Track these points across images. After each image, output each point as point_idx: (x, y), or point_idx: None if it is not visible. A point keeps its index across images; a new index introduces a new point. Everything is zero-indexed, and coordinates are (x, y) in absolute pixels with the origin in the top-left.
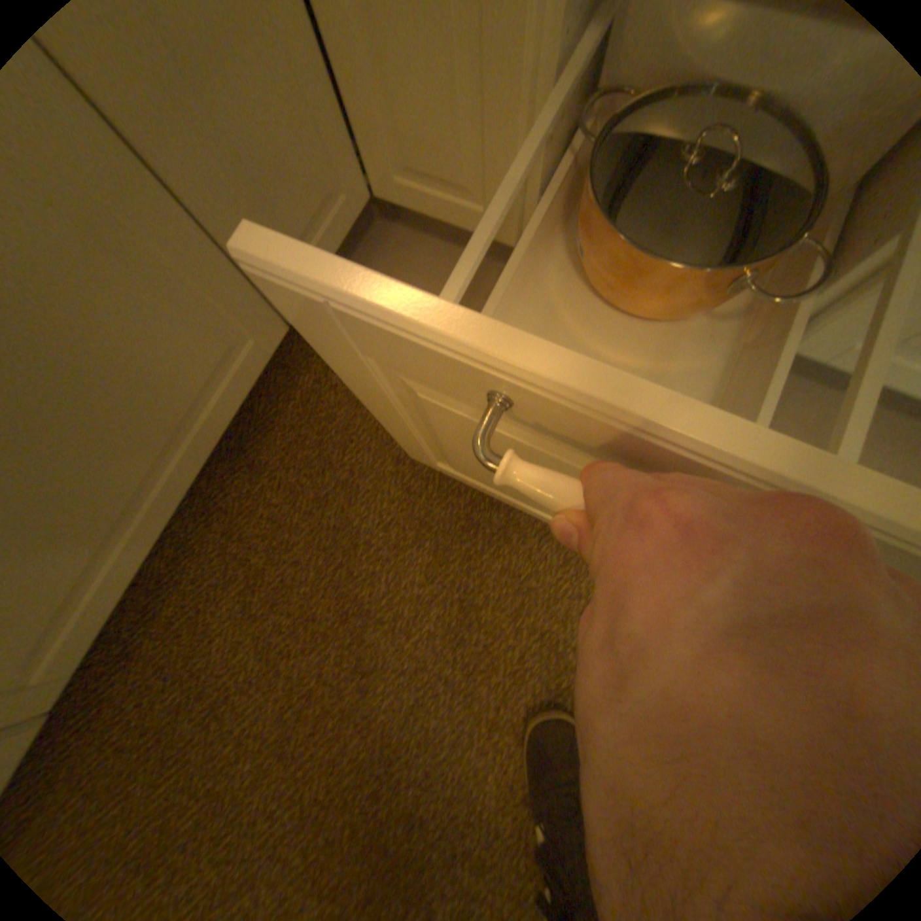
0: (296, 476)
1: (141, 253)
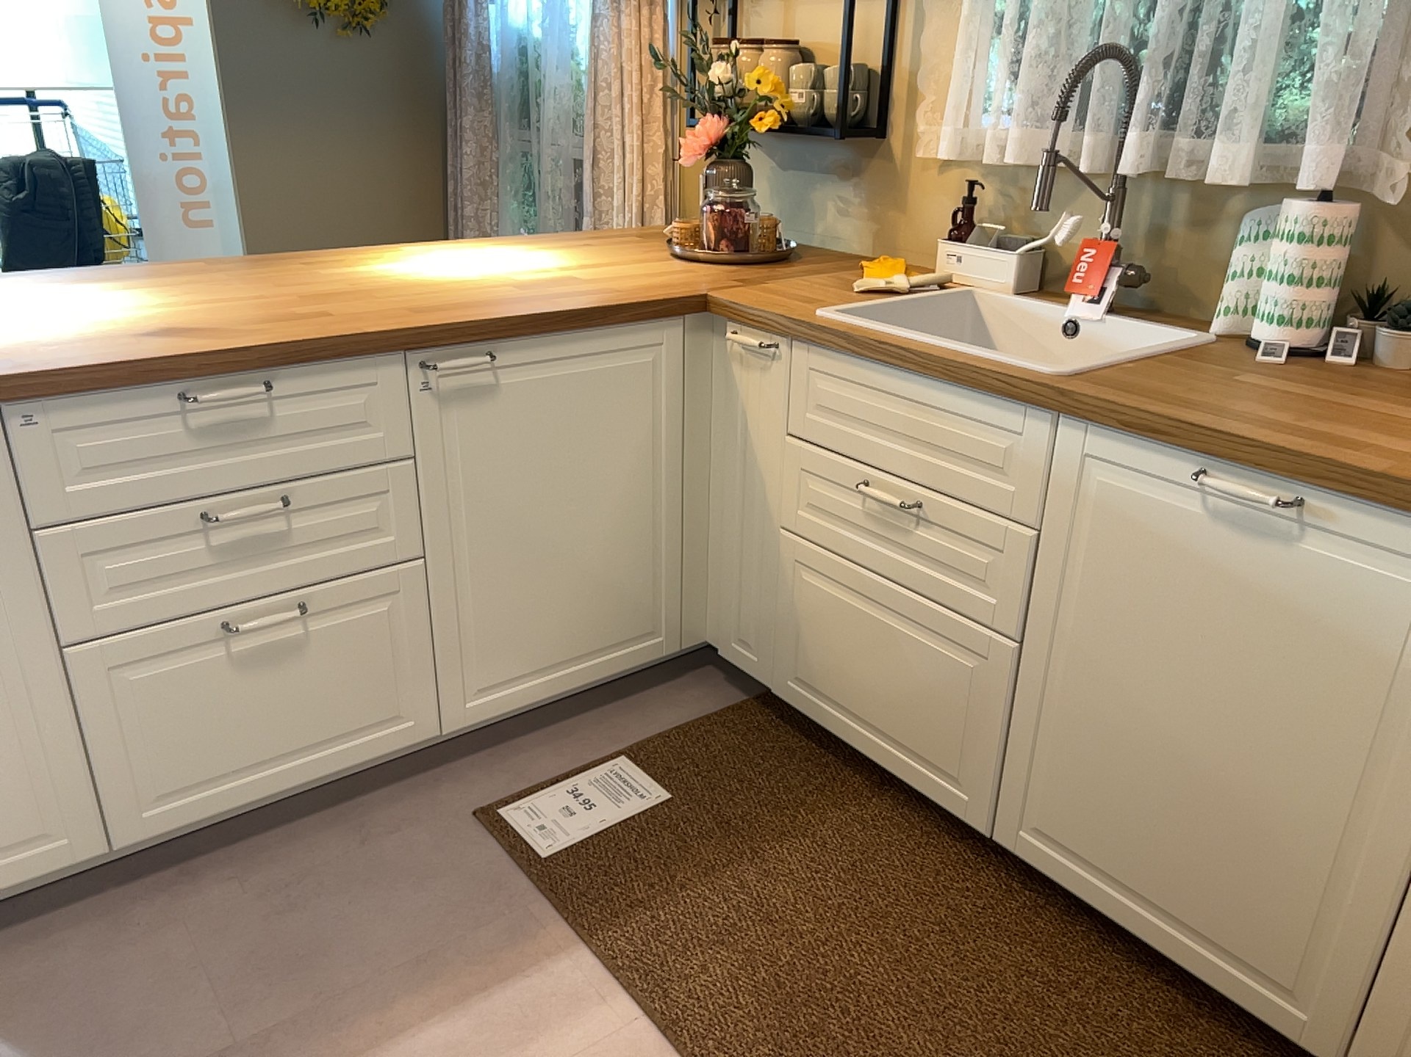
0: (1166, 1056)
1: (1340, 923)
